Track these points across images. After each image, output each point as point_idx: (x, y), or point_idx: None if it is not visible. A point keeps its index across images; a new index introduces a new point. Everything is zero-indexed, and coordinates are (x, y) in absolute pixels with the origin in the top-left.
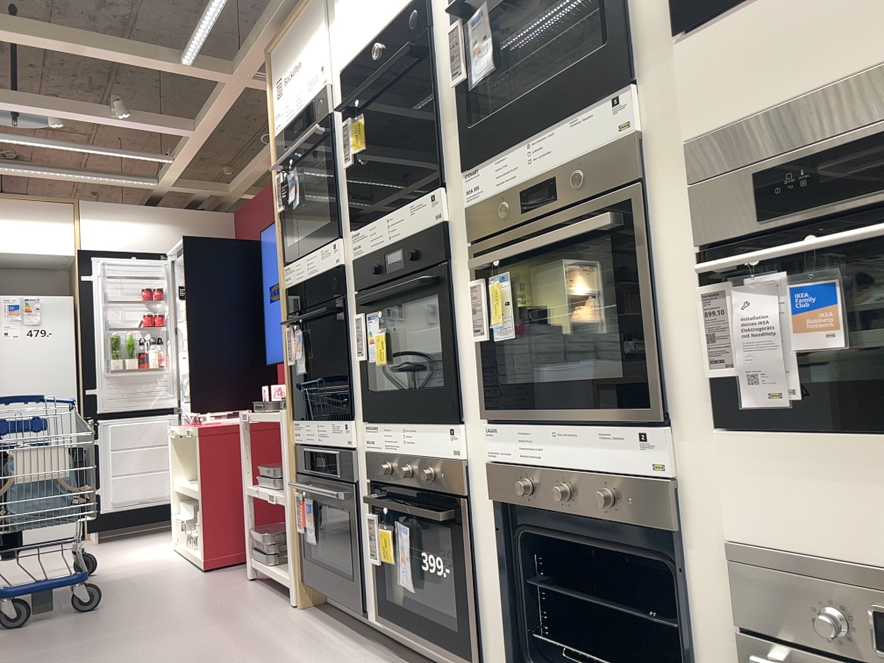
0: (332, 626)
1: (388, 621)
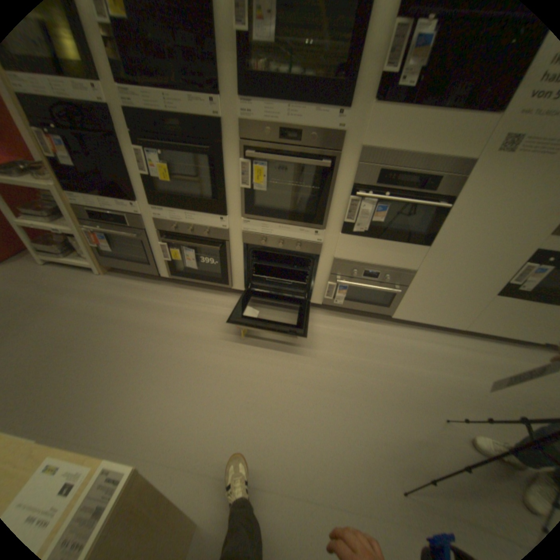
0: (132, 281)
1: (176, 278)
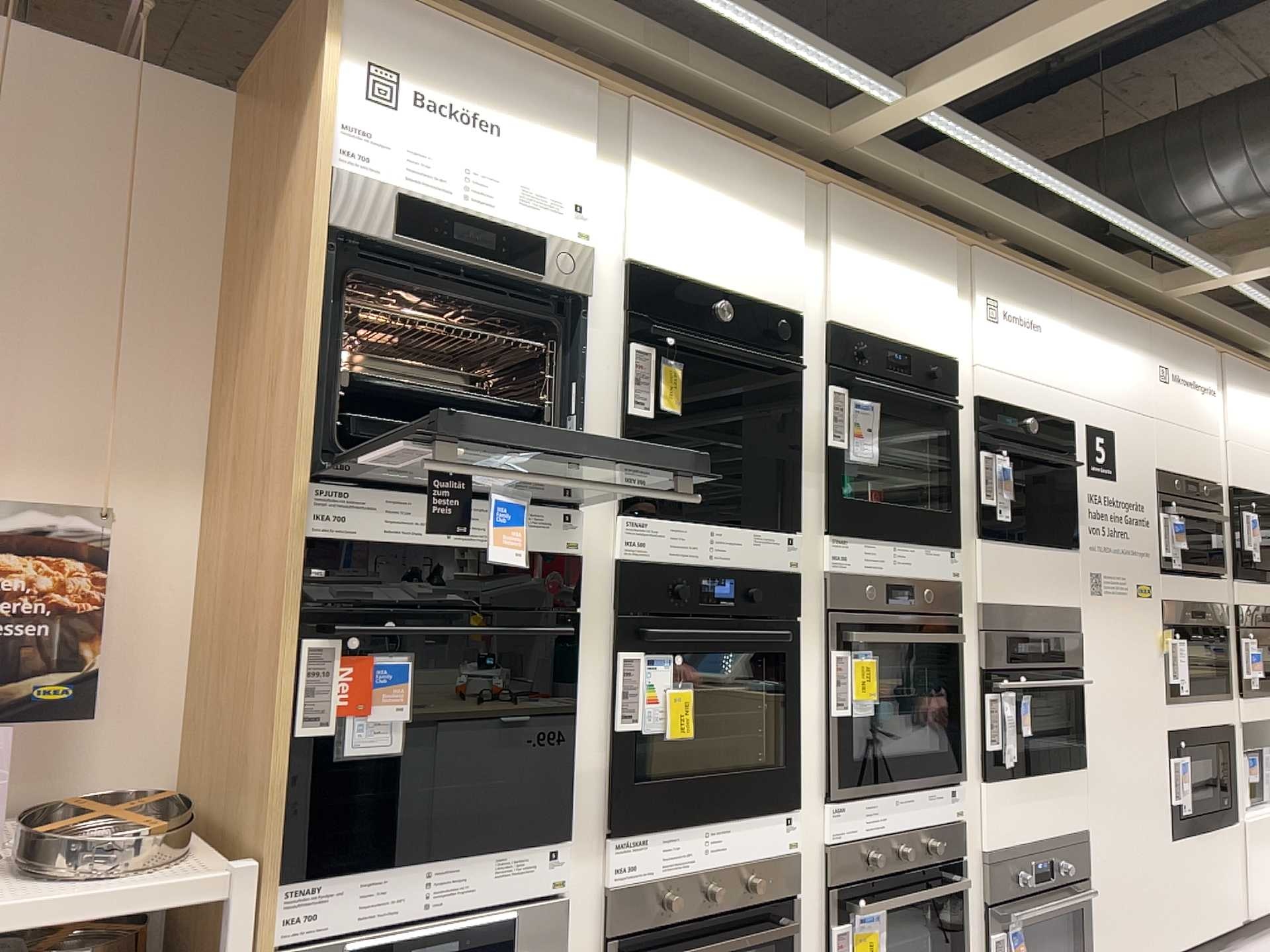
0: None
1: None
